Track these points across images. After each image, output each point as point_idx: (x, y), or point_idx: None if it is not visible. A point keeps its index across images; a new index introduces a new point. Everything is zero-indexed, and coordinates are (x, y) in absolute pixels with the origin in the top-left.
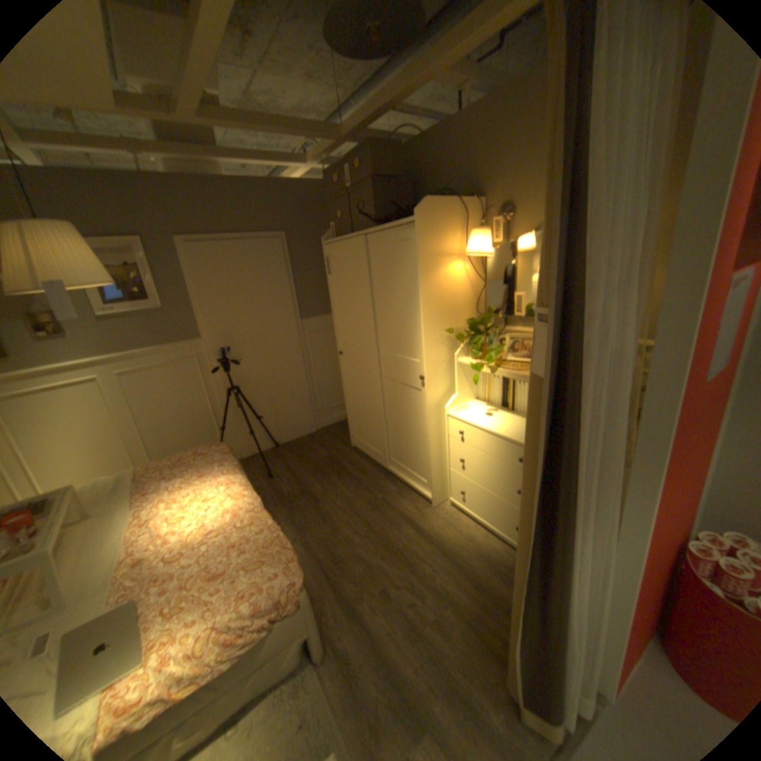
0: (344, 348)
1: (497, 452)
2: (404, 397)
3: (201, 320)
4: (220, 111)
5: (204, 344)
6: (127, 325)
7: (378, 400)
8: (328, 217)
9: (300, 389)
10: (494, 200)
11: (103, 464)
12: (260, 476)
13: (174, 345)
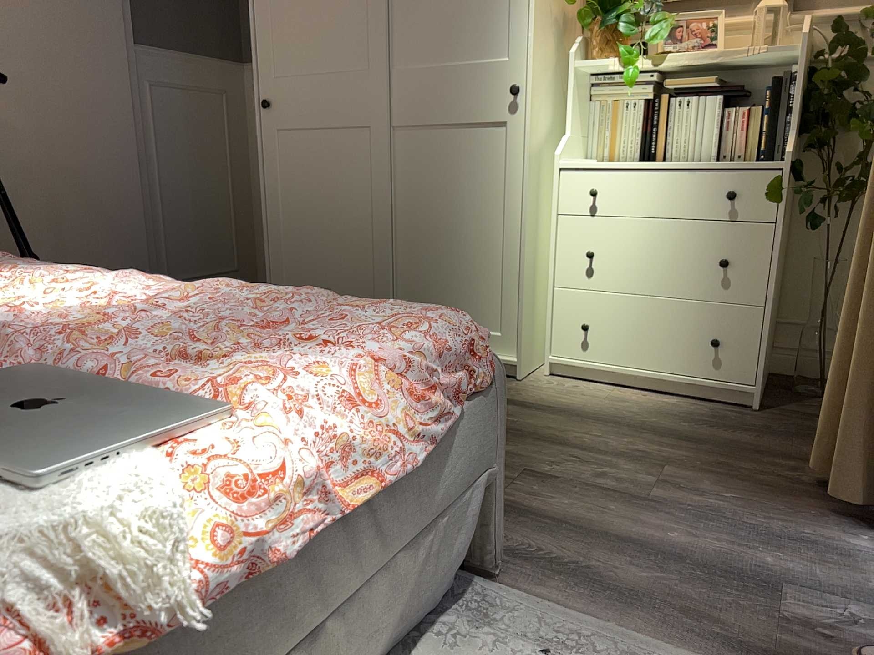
0: (282, 87)
1: (675, 203)
2: (456, 153)
3: None
4: None
5: None
6: None
7: (379, 181)
8: None
9: (130, 212)
10: None
11: None
12: None
13: None
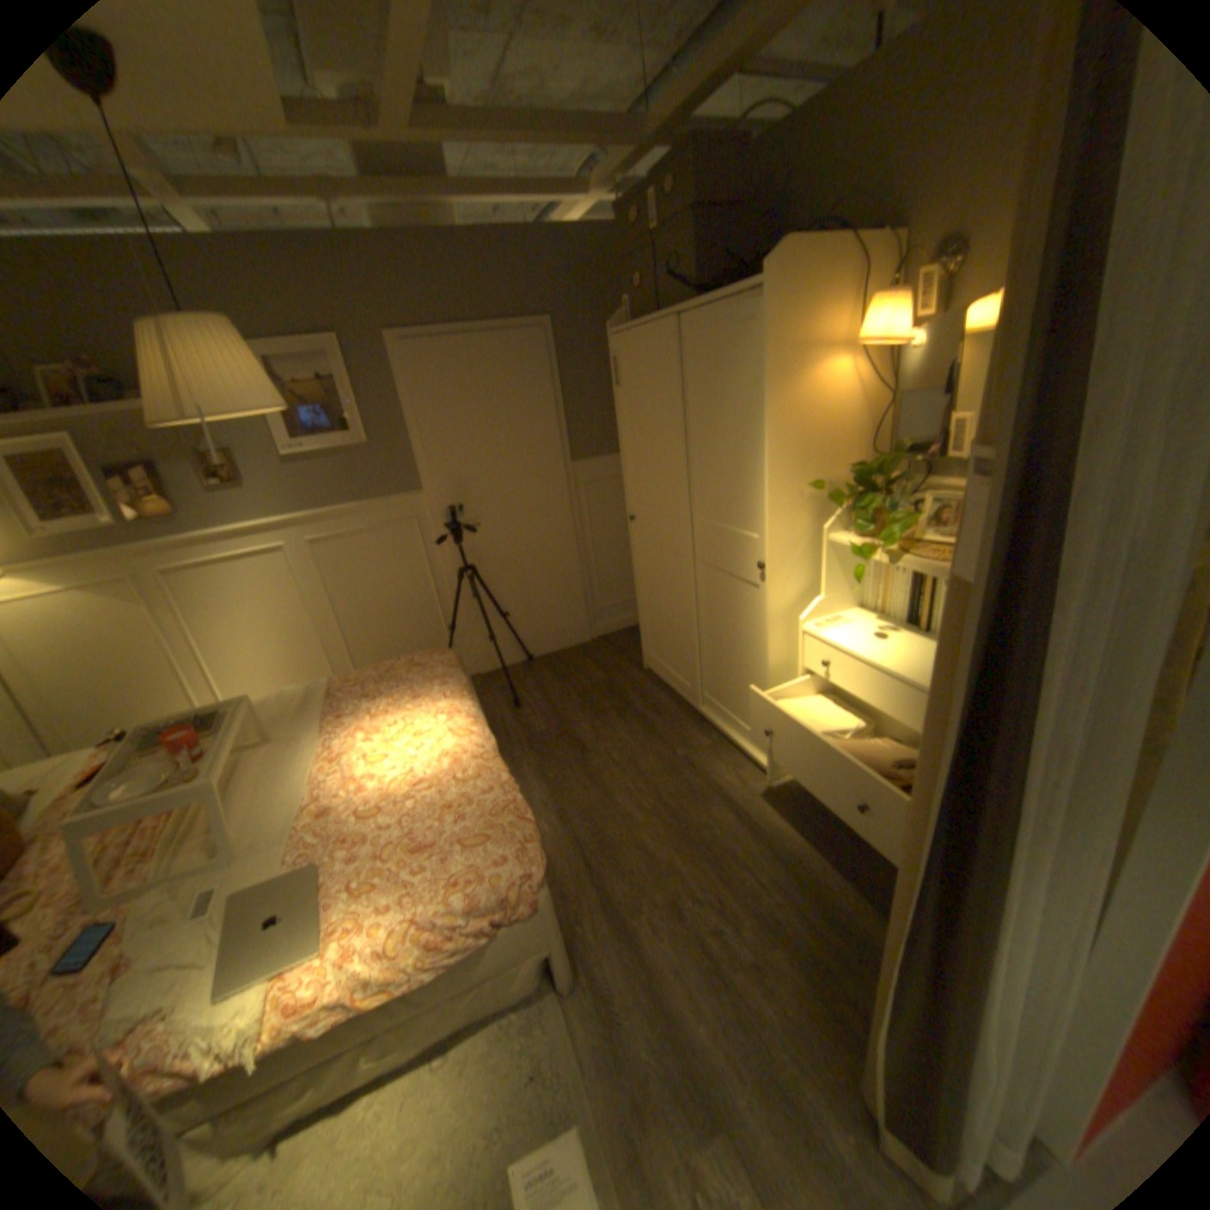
0: (638, 511)
1: (889, 703)
2: (731, 596)
3: (424, 463)
4: (446, 114)
5: (427, 499)
6: (323, 470)
7: (688, 598)
8: (622, 285)
9: (569, 574)
10: (927, 231)
11: (297, 667)
12: (504, 703)
13: (387, 500)
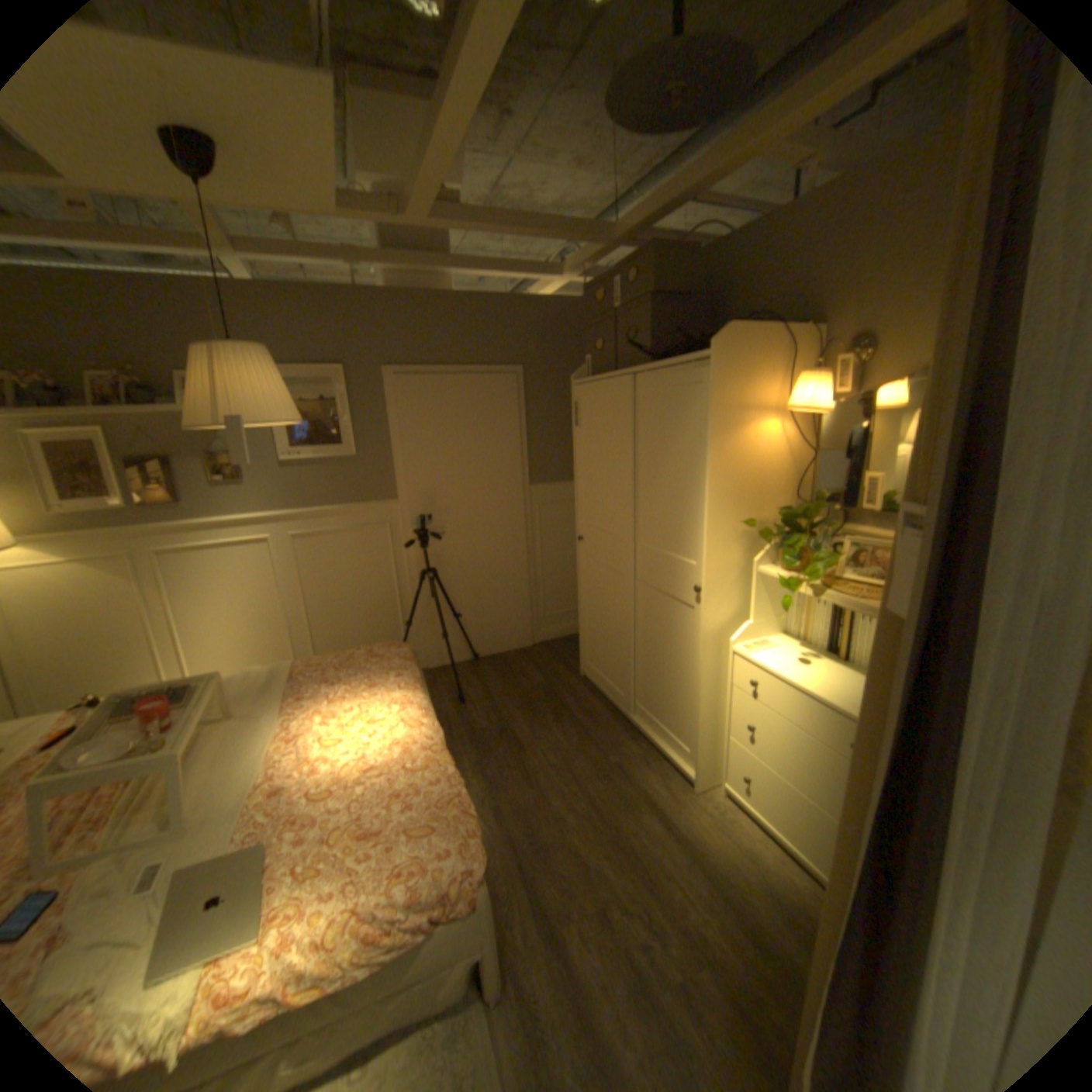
0: (587, 533)
1: (813, 726)
2: (668, 615)
3: (402, 477)
4: (459, 210)
5: (401, 508)
6: (314, 476)
7: (627, 613)
8: (584, 347)
9: (518, 583)
10: (843, 328)
11: (262, 649)
12: (449, 698)
13: (365, 506)
